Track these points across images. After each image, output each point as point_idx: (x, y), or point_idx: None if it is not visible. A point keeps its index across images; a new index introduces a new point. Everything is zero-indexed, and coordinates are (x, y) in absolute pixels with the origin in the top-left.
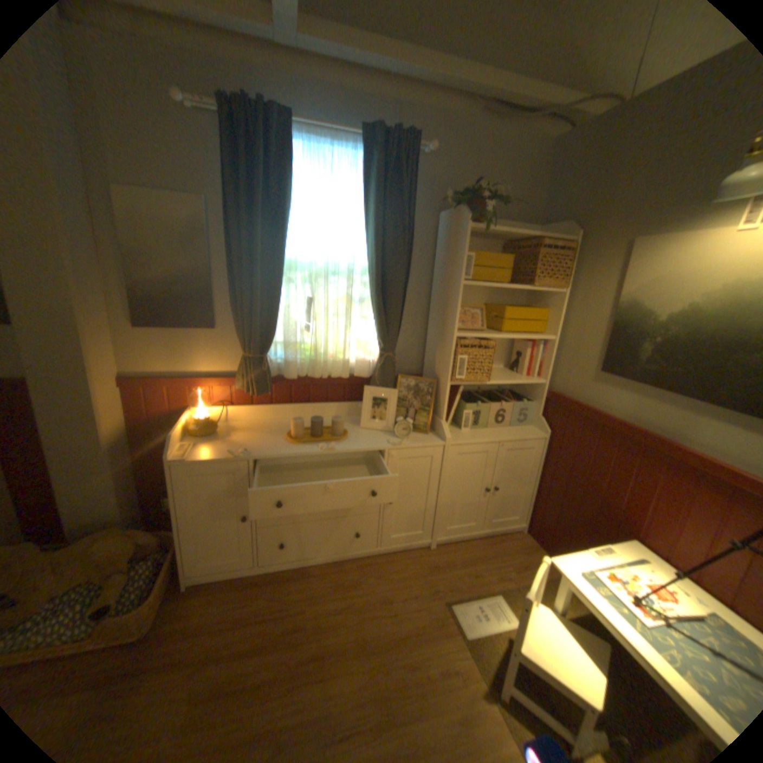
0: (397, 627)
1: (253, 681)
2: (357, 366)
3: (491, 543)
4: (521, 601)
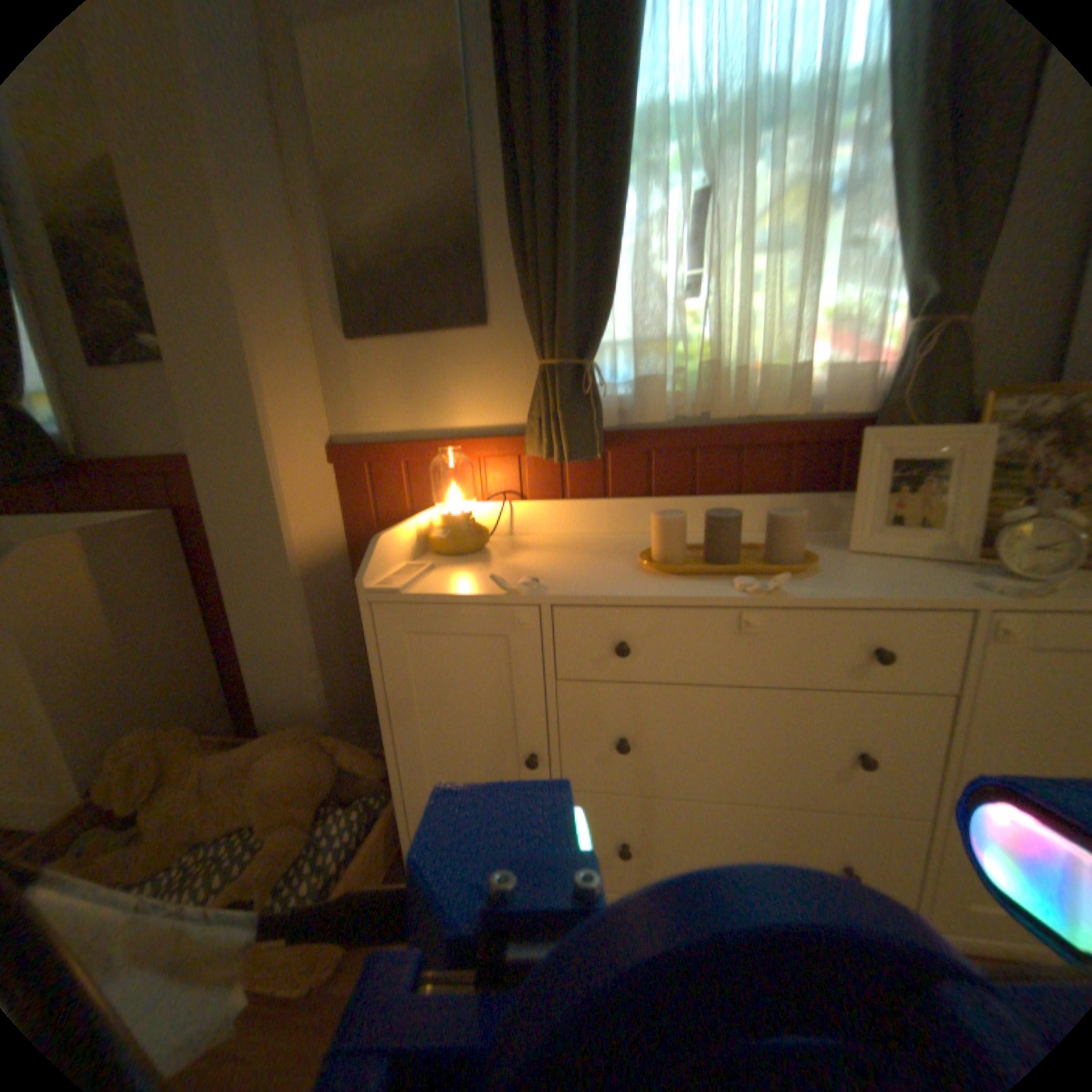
0: None
1: None
2: (831, 388)
3: None
4: None
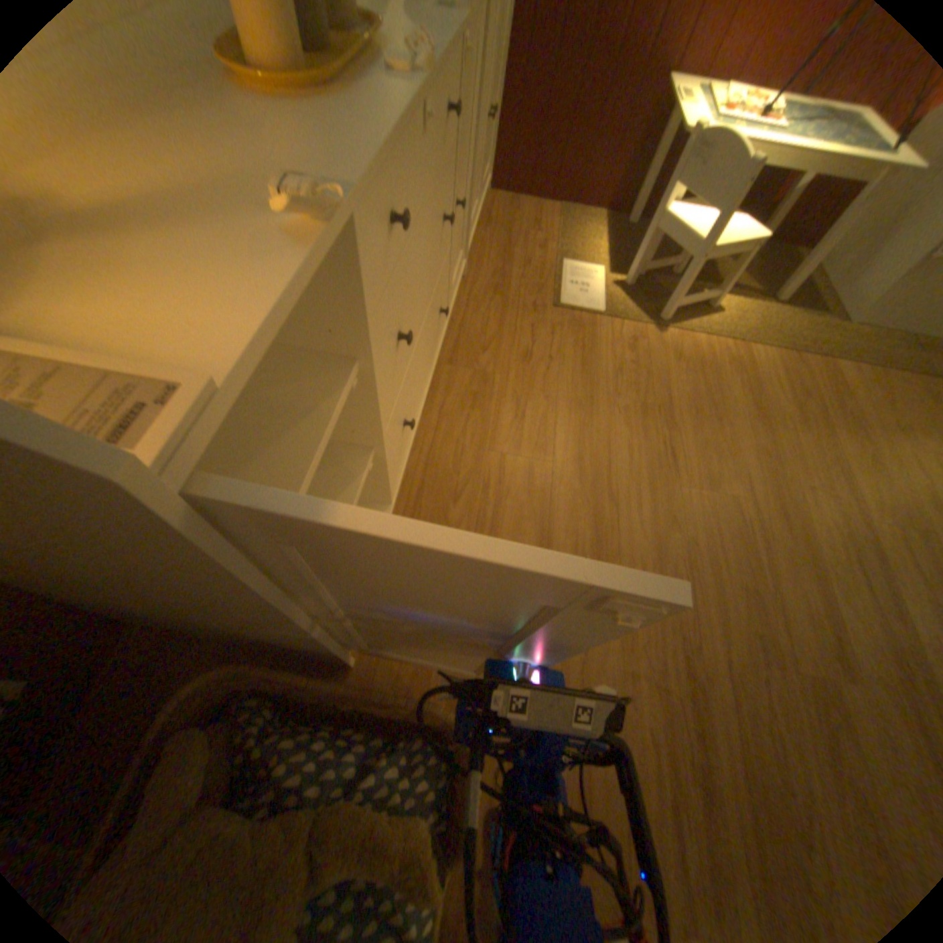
0: (561, 361)
1: (582, 539)
2: None
3: (483, 223)
4: (572, 250)
